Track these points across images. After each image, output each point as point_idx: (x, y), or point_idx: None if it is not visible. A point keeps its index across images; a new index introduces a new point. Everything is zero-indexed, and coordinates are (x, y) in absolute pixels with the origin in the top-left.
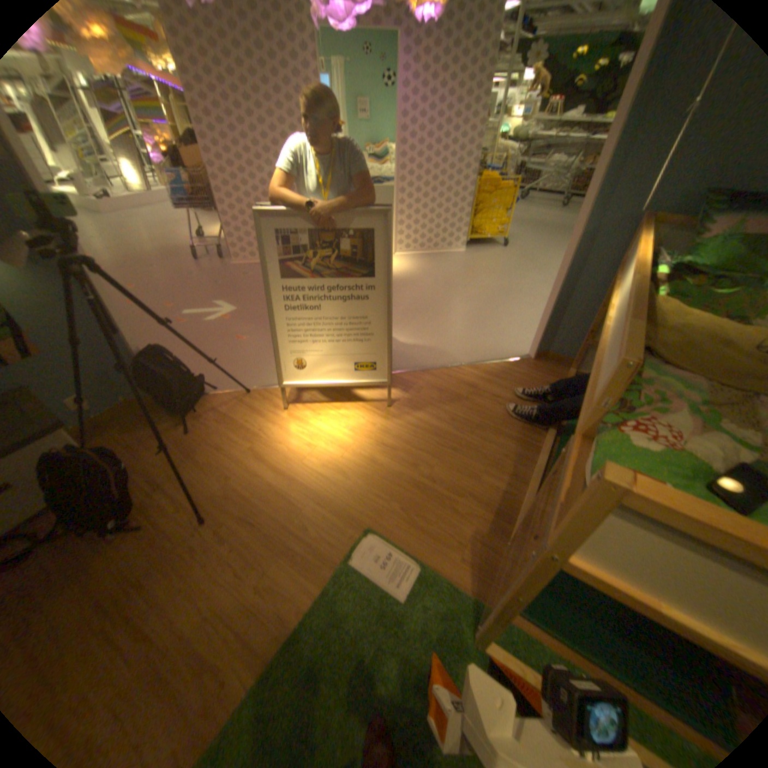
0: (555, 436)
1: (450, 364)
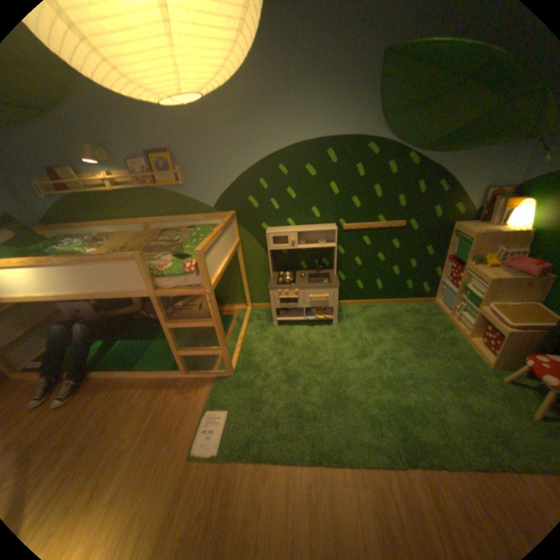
0: (94, 373)
1: None
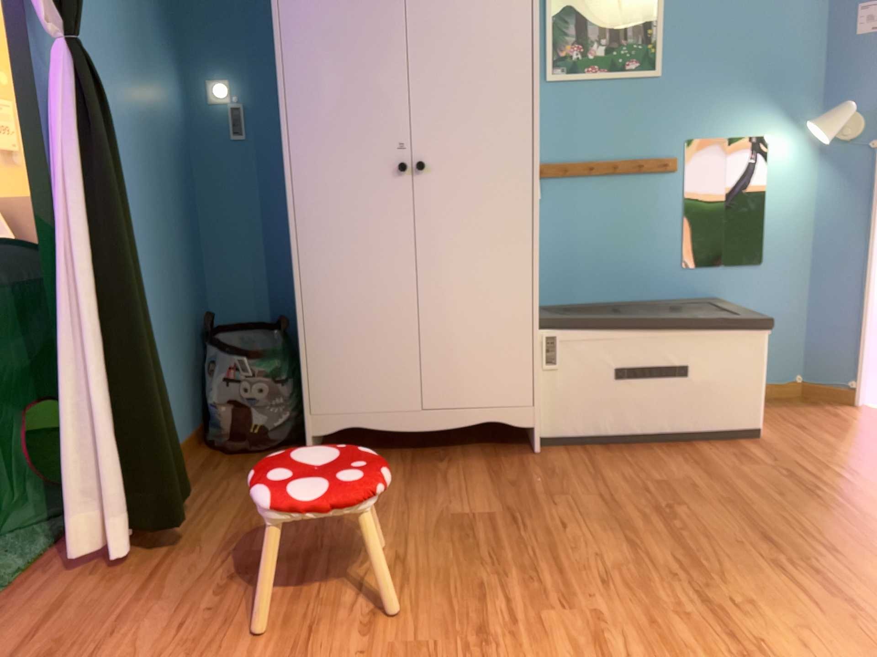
0: None
1: None
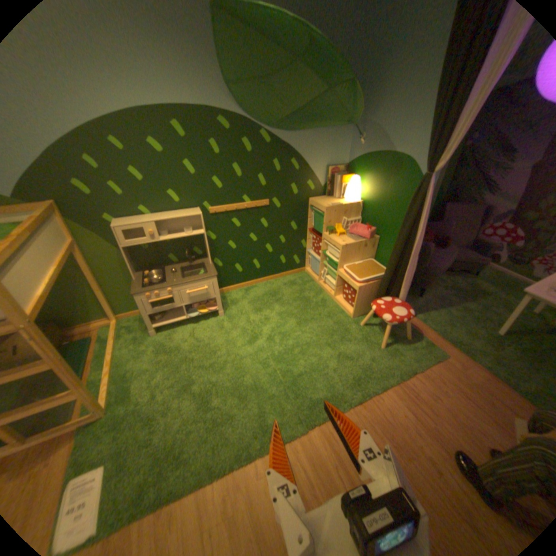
0: None
1: None
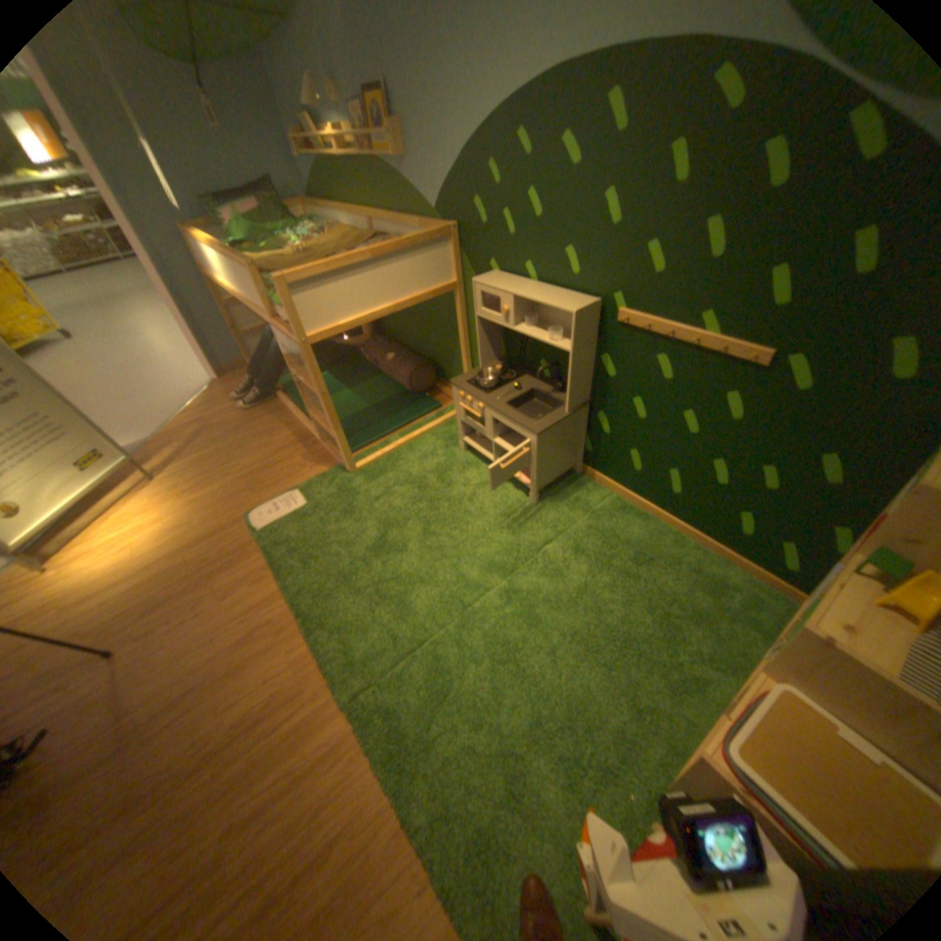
0: (282, 394)
1: (159, 426)
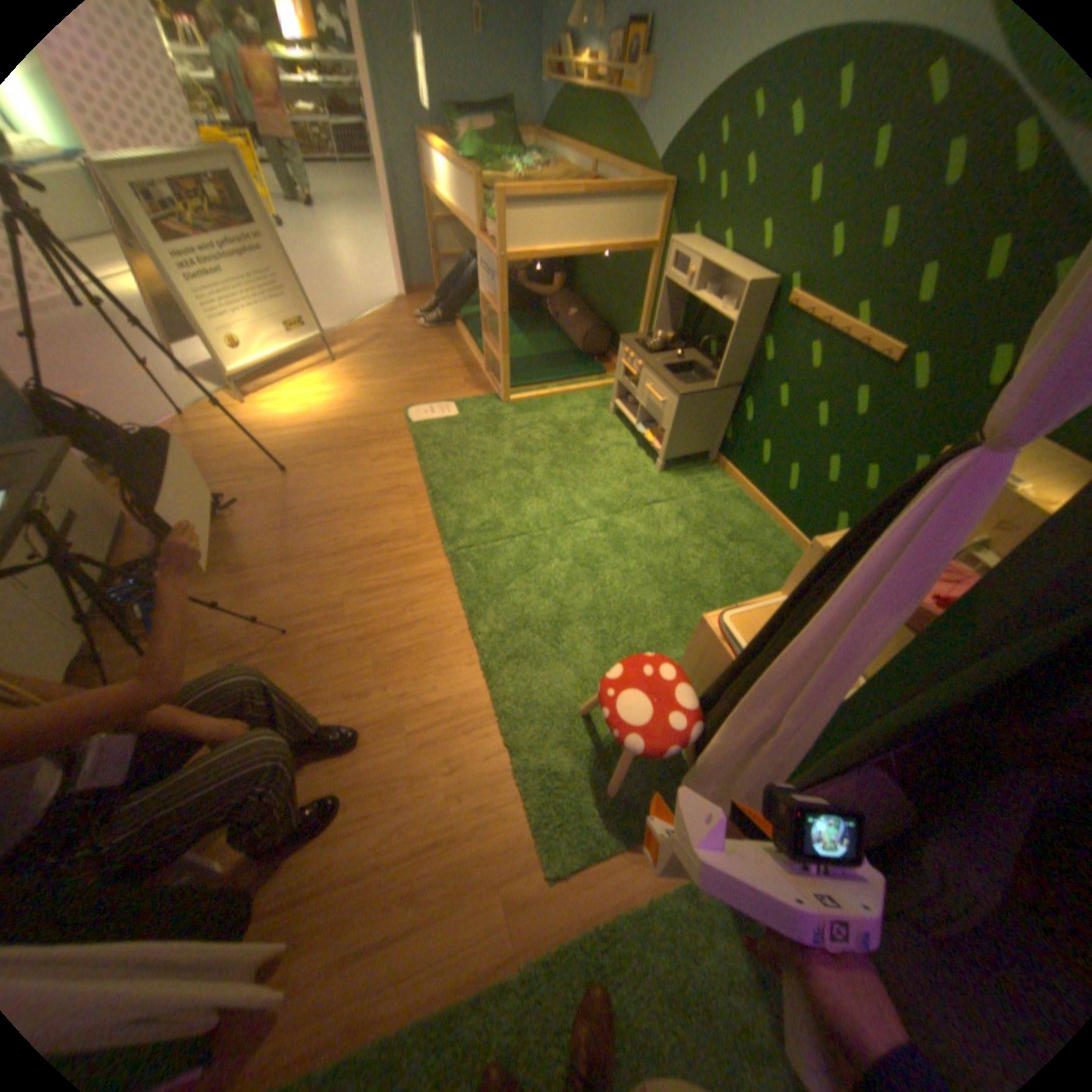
0: (460, 324)
1: (346, 323)
